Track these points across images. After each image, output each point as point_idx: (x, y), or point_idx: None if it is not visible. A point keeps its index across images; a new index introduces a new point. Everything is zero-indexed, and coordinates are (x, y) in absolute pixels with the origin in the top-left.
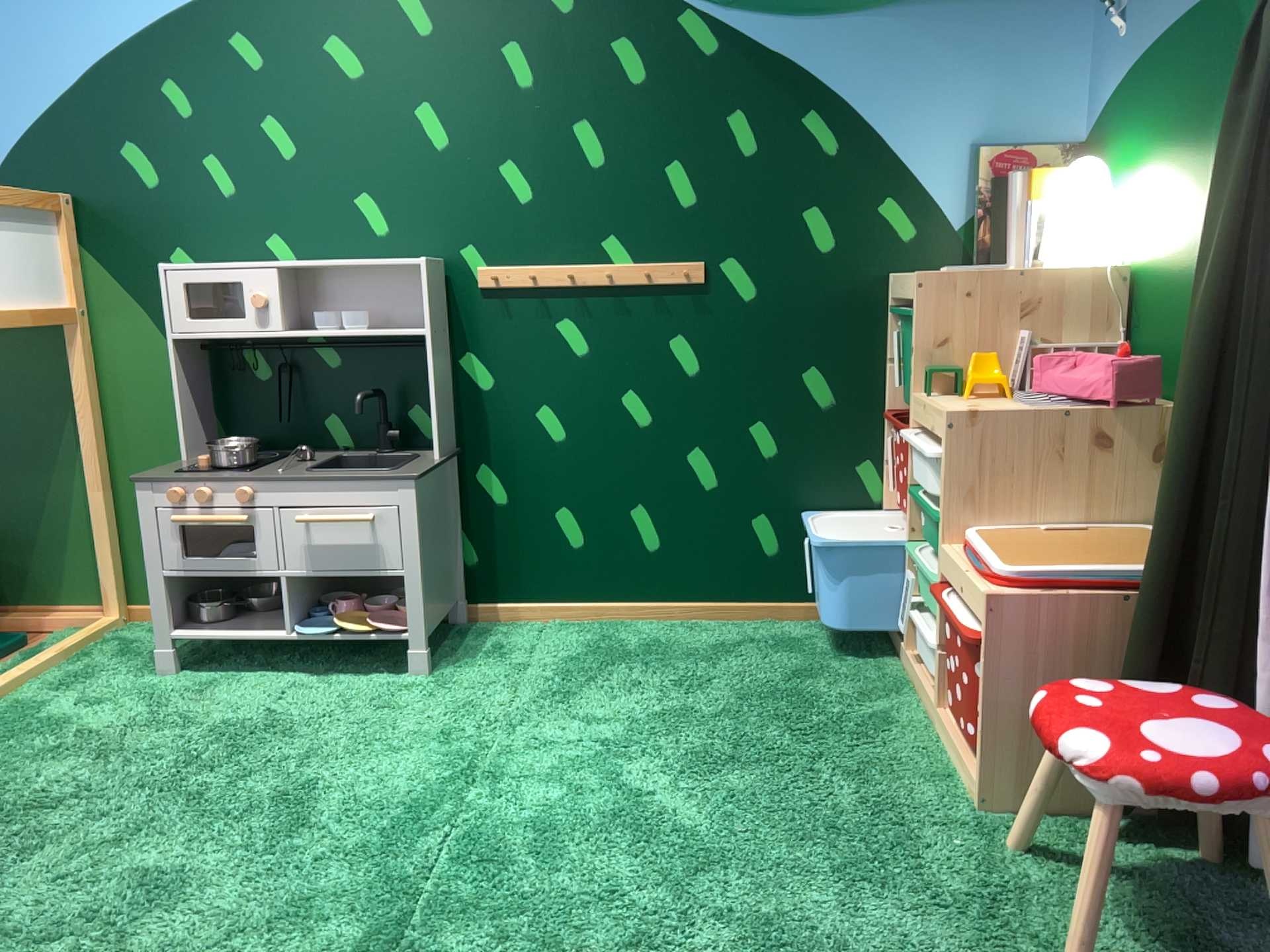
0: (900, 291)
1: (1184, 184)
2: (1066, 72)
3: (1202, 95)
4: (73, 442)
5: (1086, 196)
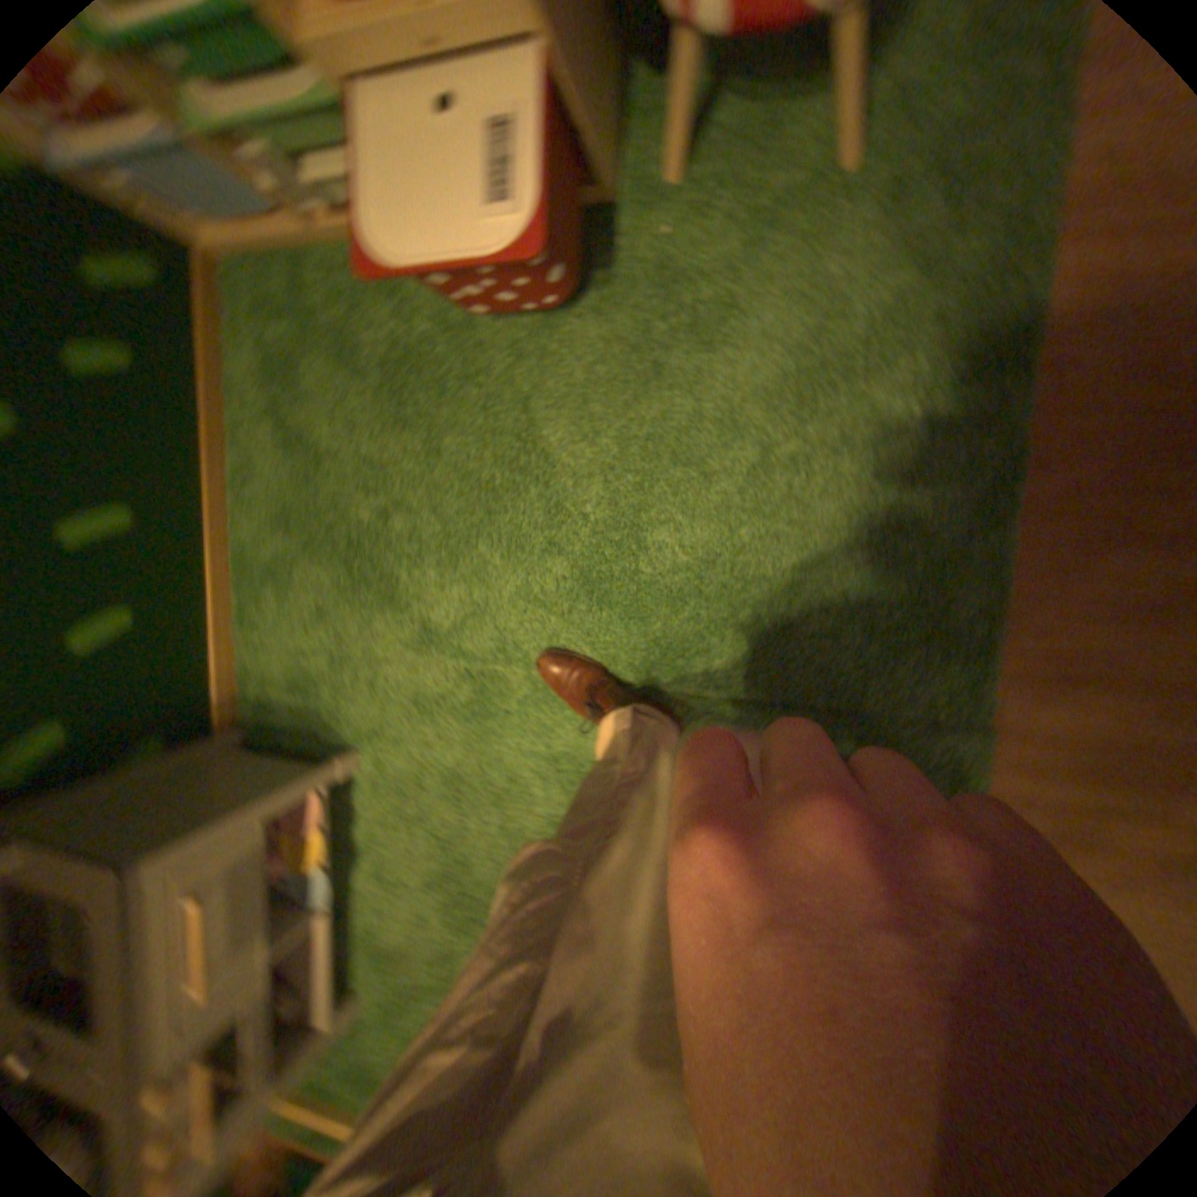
0: None
1: None
2: None
3: None
4: None
5: None
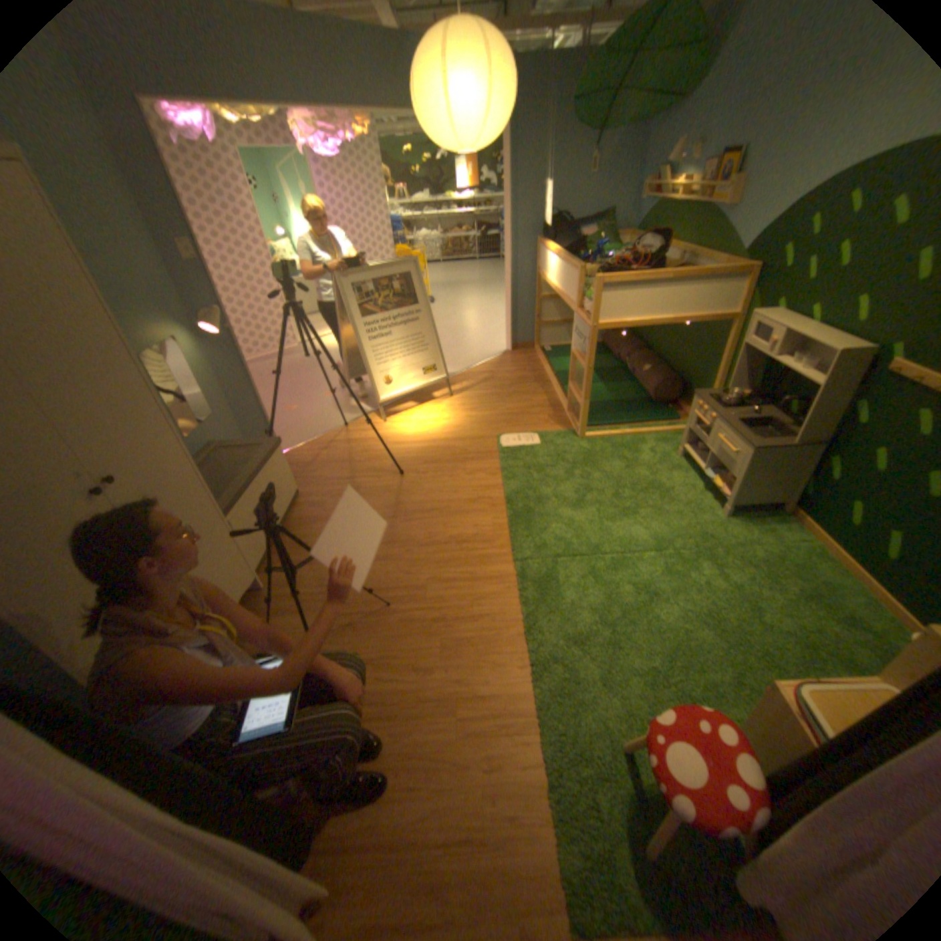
0: None
1: None
2: None
3: None
4: (722, 361)
5: None
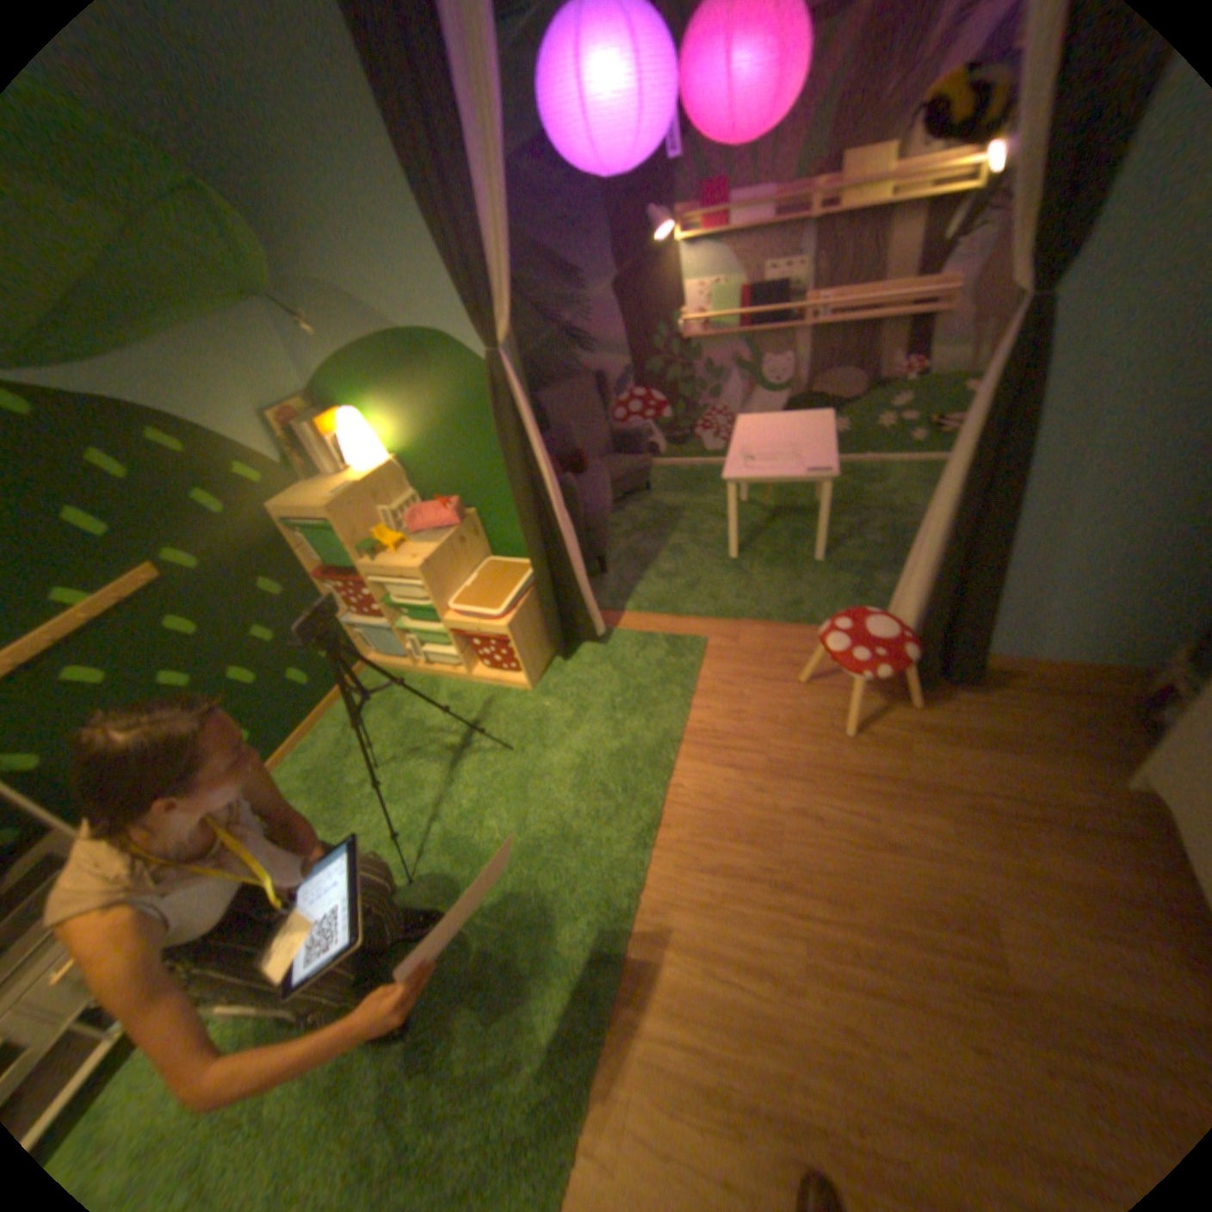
0: (293, 516)
1: (416, 419)
2: (275, 354)
3: (408, 379)
4: None
5: (359, 431)
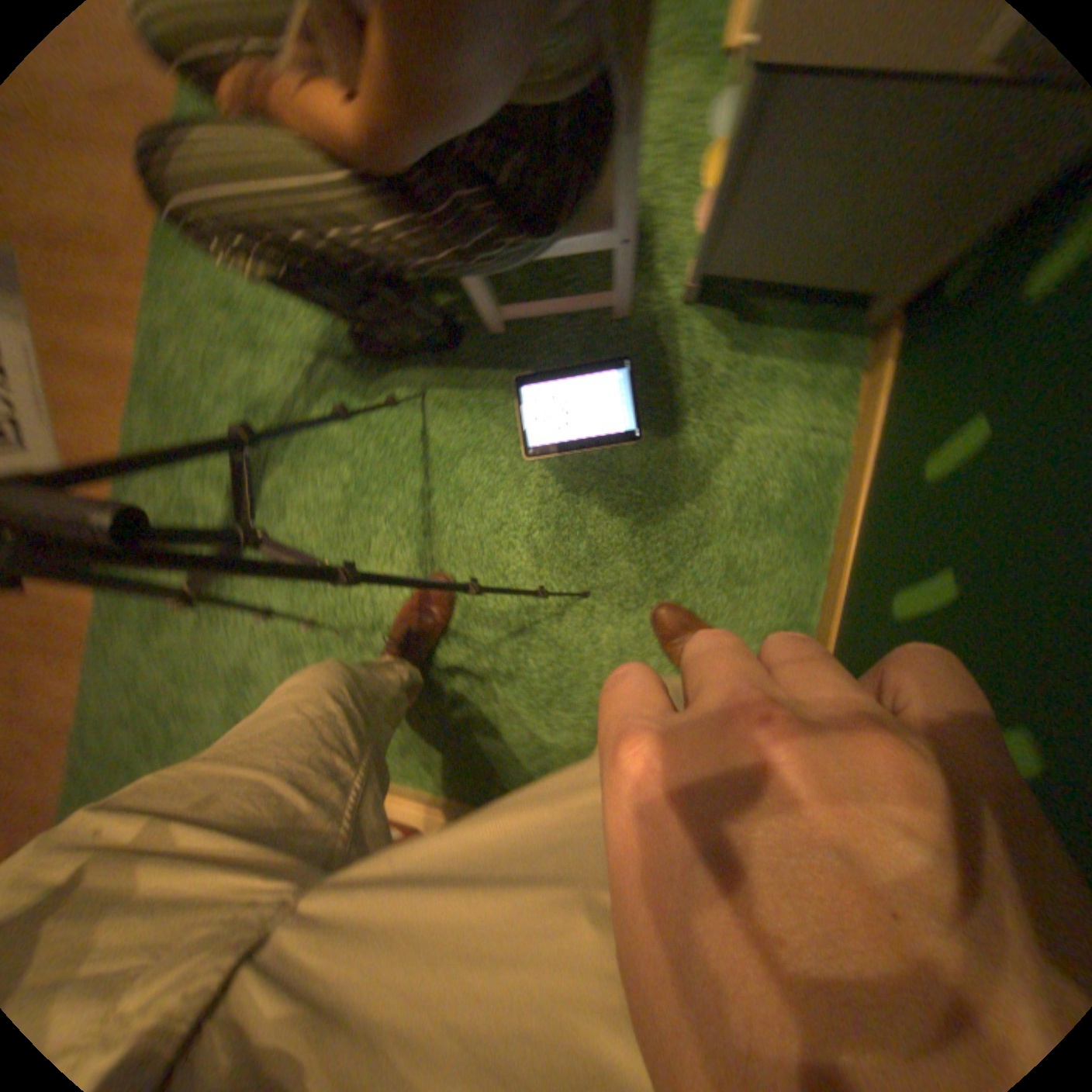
0: None
1: None
2: None
3: None
4: None
5: None
